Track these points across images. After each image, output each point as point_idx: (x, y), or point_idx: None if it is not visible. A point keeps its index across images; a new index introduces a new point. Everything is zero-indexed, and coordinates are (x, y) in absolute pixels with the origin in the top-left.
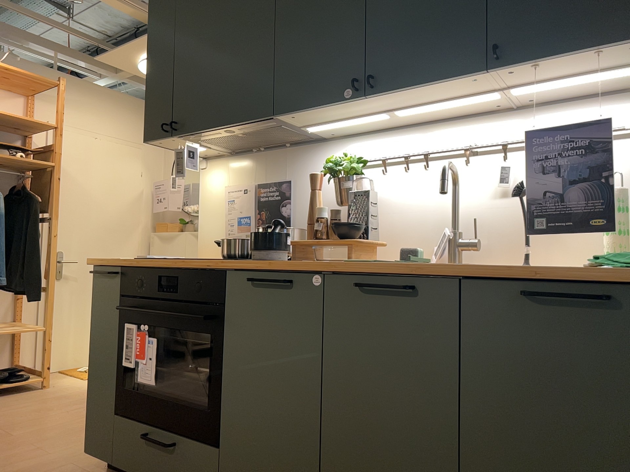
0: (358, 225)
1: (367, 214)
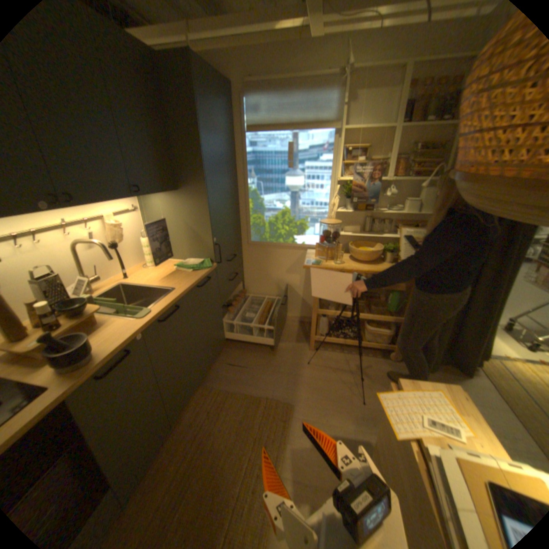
0: (78, 301)
1: (59, 291)
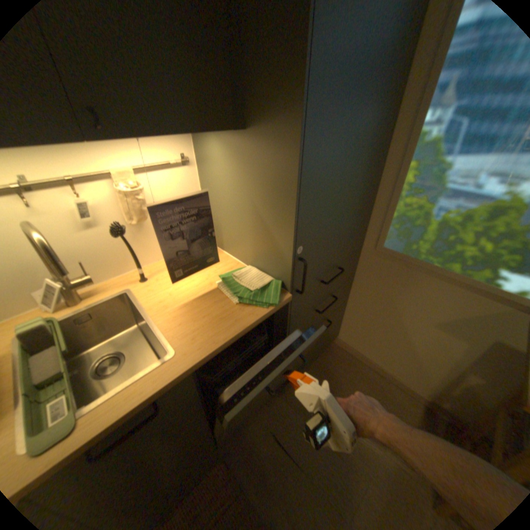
0: None
1: None
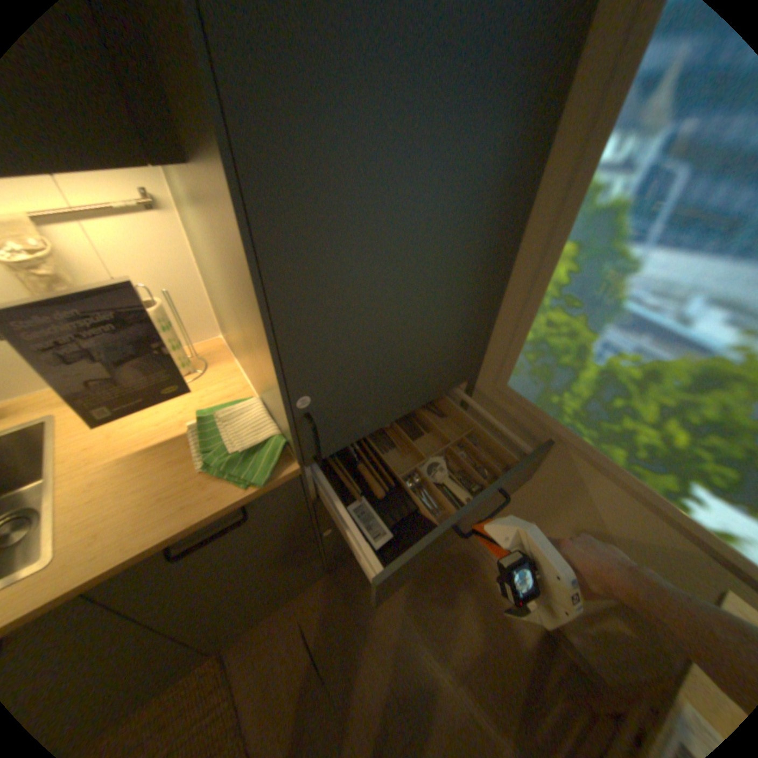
0: None
1: None
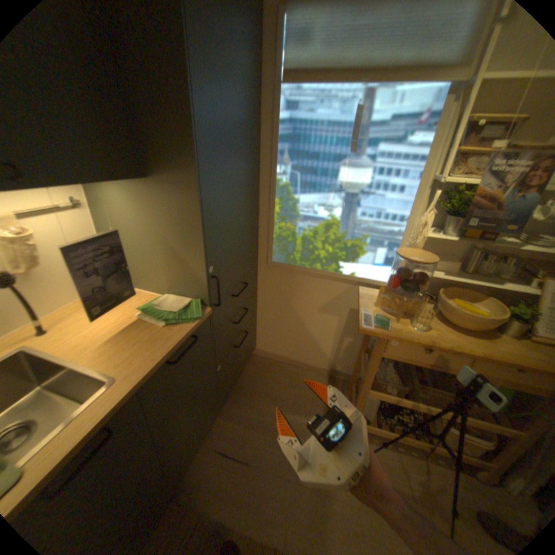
0: None
1: None
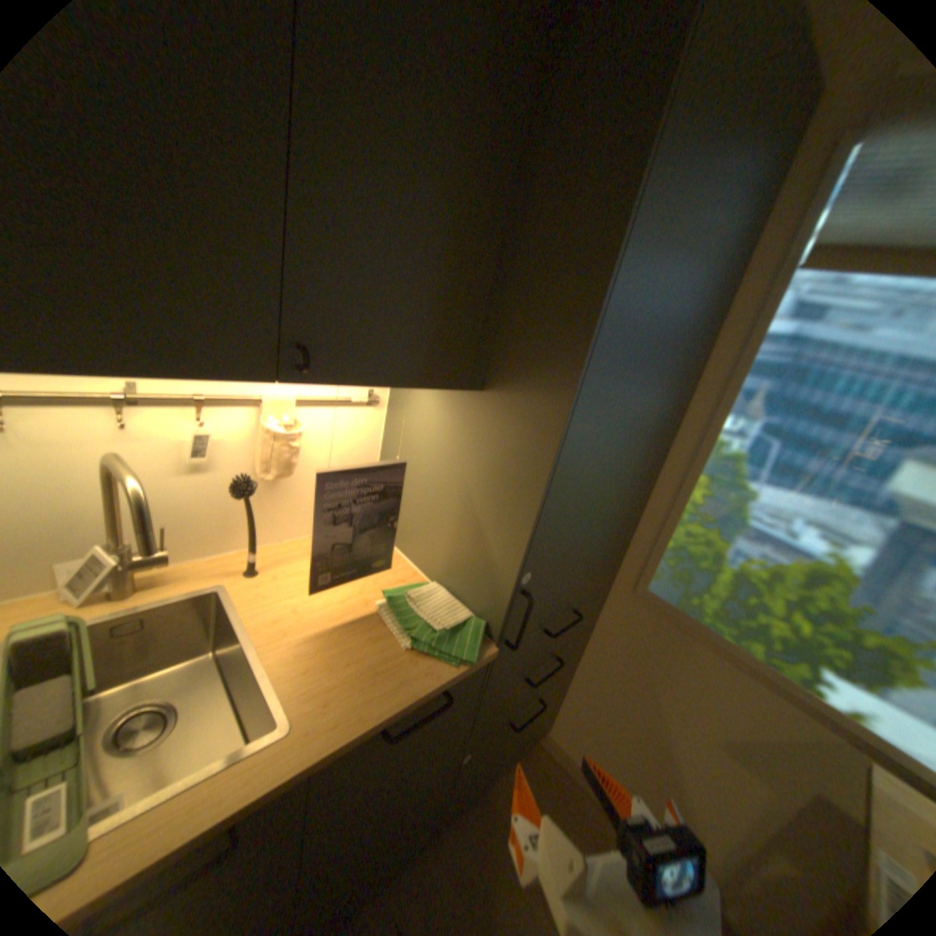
0: None
1: None
